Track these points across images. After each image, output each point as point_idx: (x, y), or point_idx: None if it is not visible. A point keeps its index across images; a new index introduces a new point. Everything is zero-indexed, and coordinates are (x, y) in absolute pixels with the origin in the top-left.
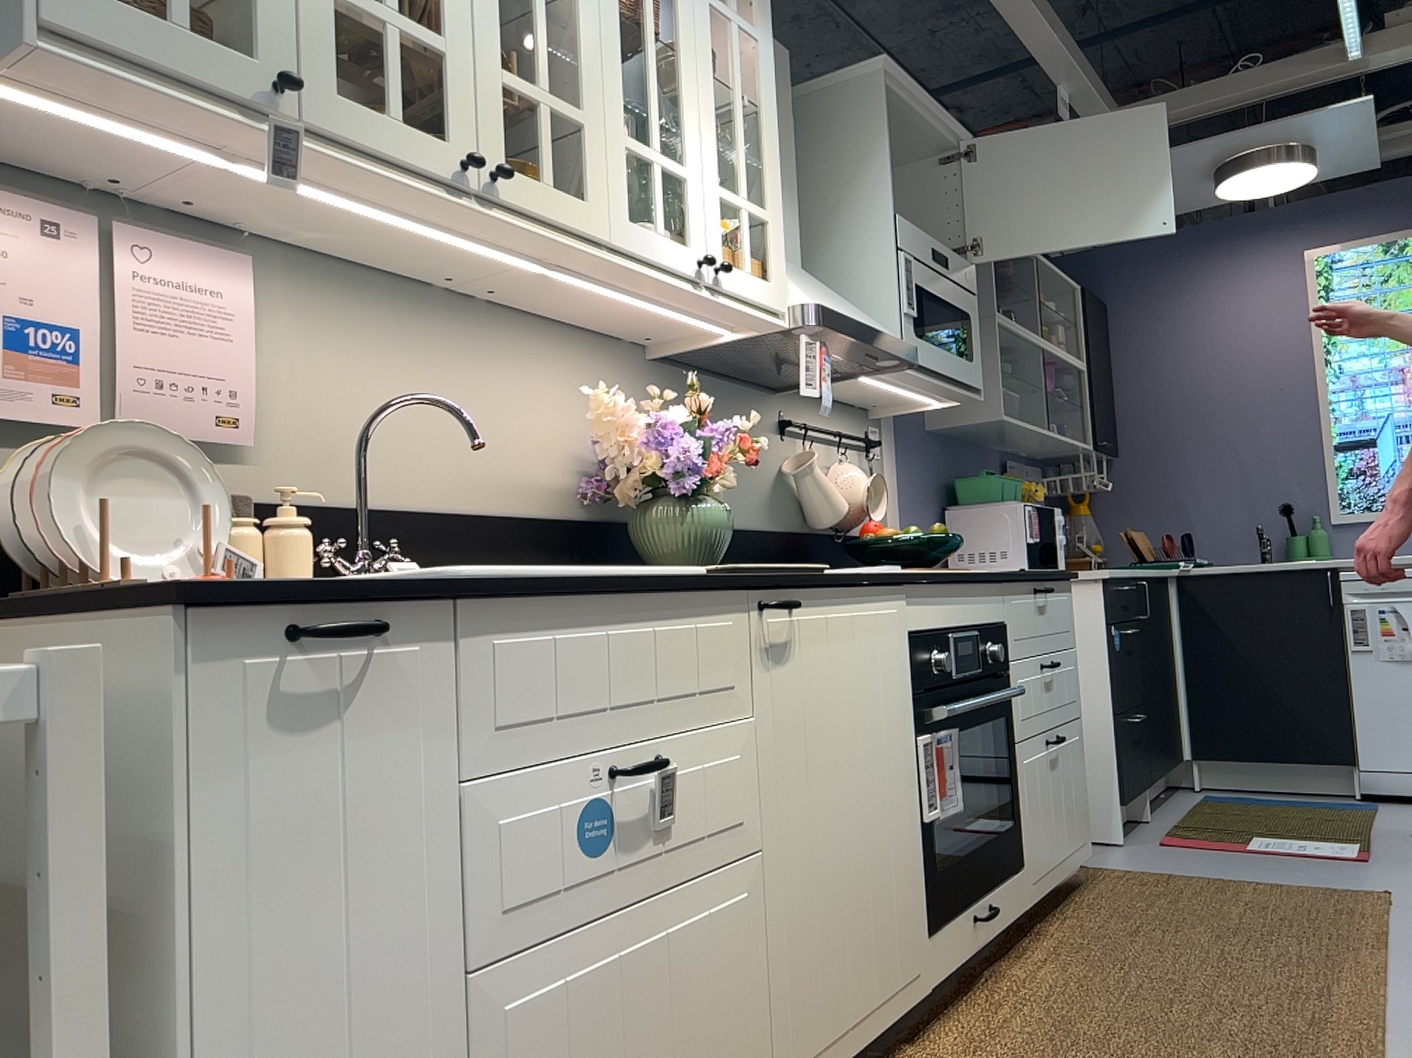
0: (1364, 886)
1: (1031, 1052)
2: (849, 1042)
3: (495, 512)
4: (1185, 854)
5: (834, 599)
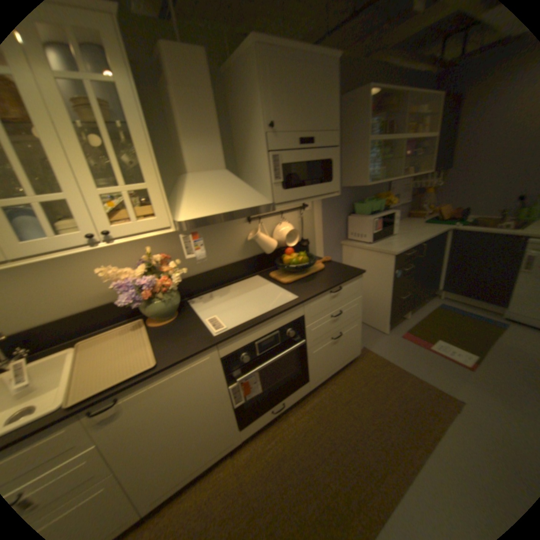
0: (458, 395)
1: (259, 477)
2: (187, 479)
3: (90, 307)
4: (406, 347)
5: (154, 379)
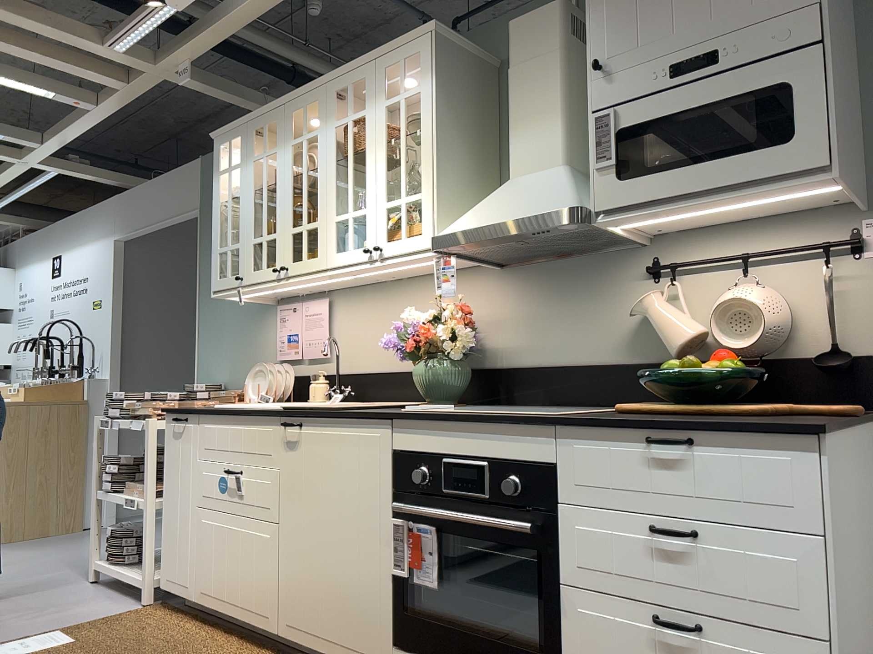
0: None
1: None
2: (319, 645)
3: (405, 370)
4: None
5: (326, 424)
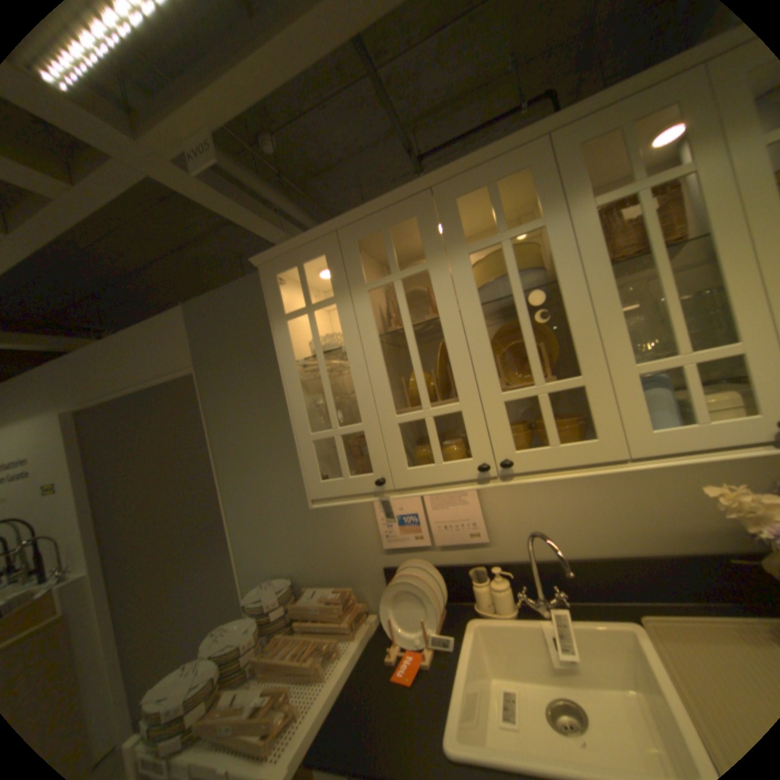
0: None
1: None
2: None
3: (657, 555)
4: None
5: None
